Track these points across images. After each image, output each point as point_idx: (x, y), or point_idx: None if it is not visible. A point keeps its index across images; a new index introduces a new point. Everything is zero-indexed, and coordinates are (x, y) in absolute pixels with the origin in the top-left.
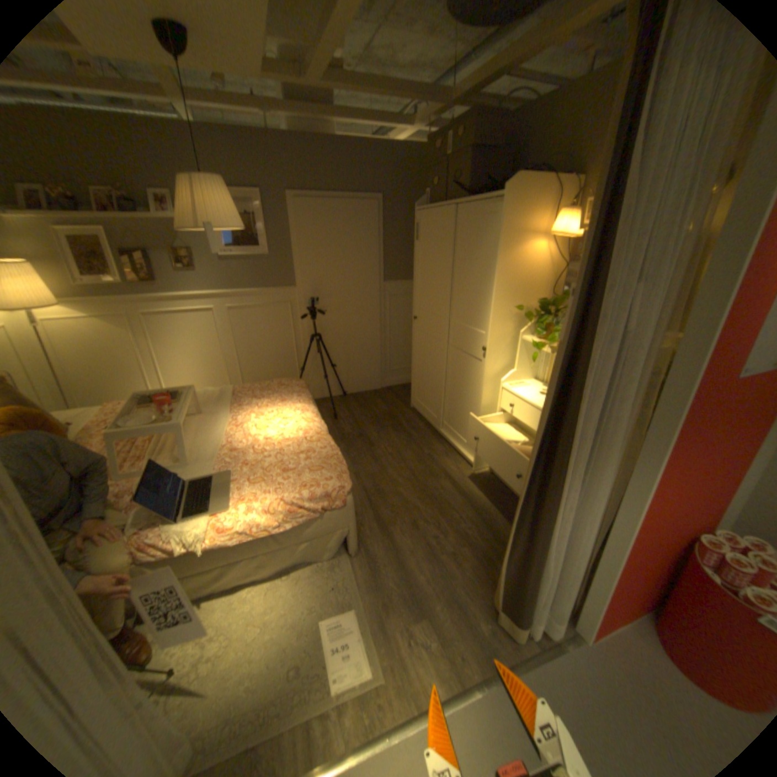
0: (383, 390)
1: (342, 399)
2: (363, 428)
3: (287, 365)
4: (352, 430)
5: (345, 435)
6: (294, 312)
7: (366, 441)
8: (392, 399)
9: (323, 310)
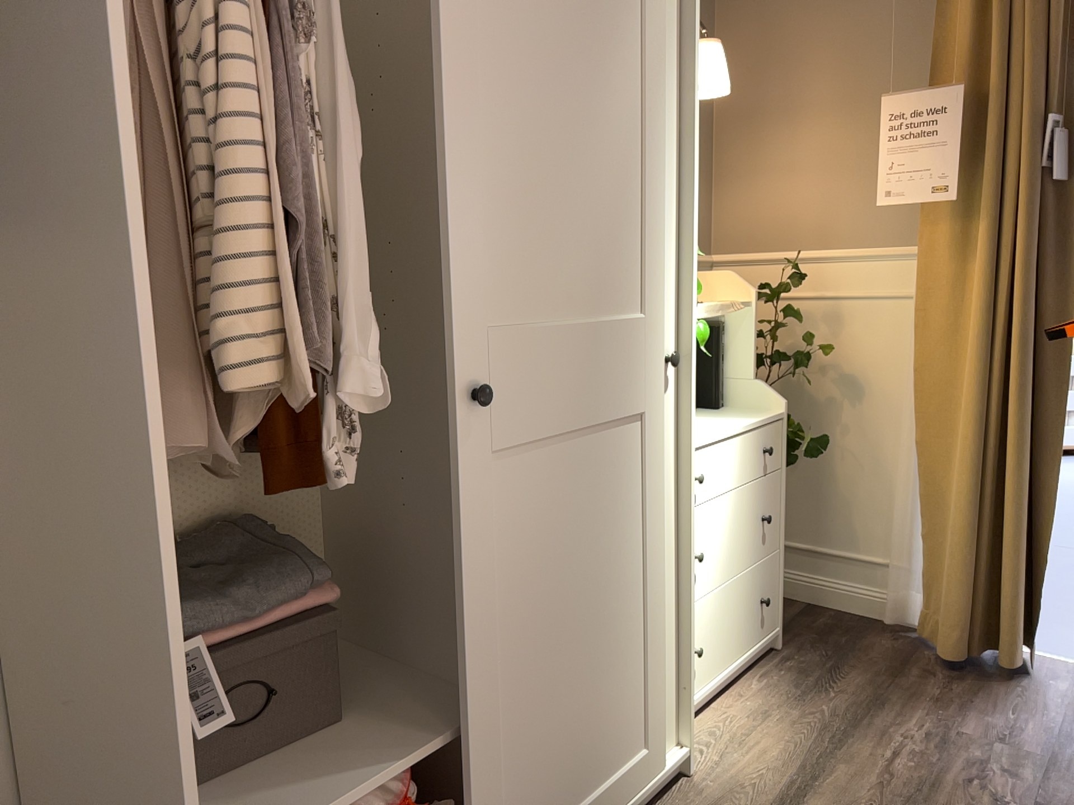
0: None
1: None
2: None
3: None
4: None
5: None
6: None
7: None
8: None
9: None
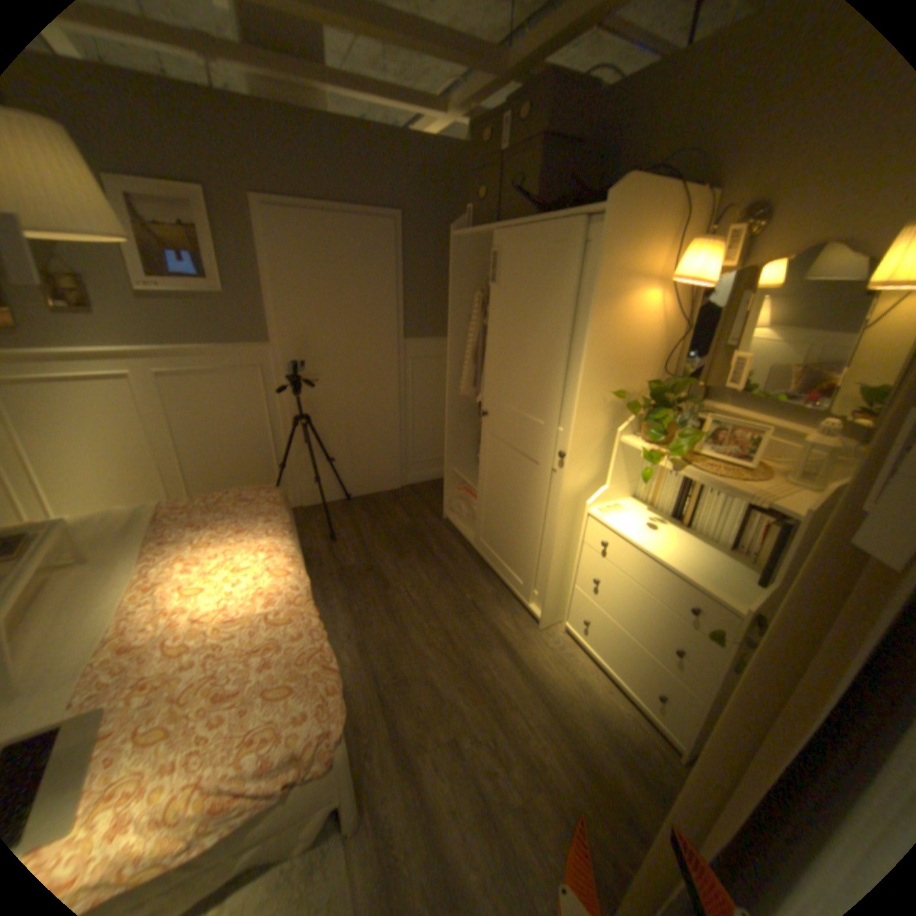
0: (402, 491)
1: (343, 506)
2: (373, 558)
3: (257, 459)
4: (356, 560)
5: (345, 571)
6: (265, 381)
7: (377, 581)
8: (415, 505)
9: (312, 379)
